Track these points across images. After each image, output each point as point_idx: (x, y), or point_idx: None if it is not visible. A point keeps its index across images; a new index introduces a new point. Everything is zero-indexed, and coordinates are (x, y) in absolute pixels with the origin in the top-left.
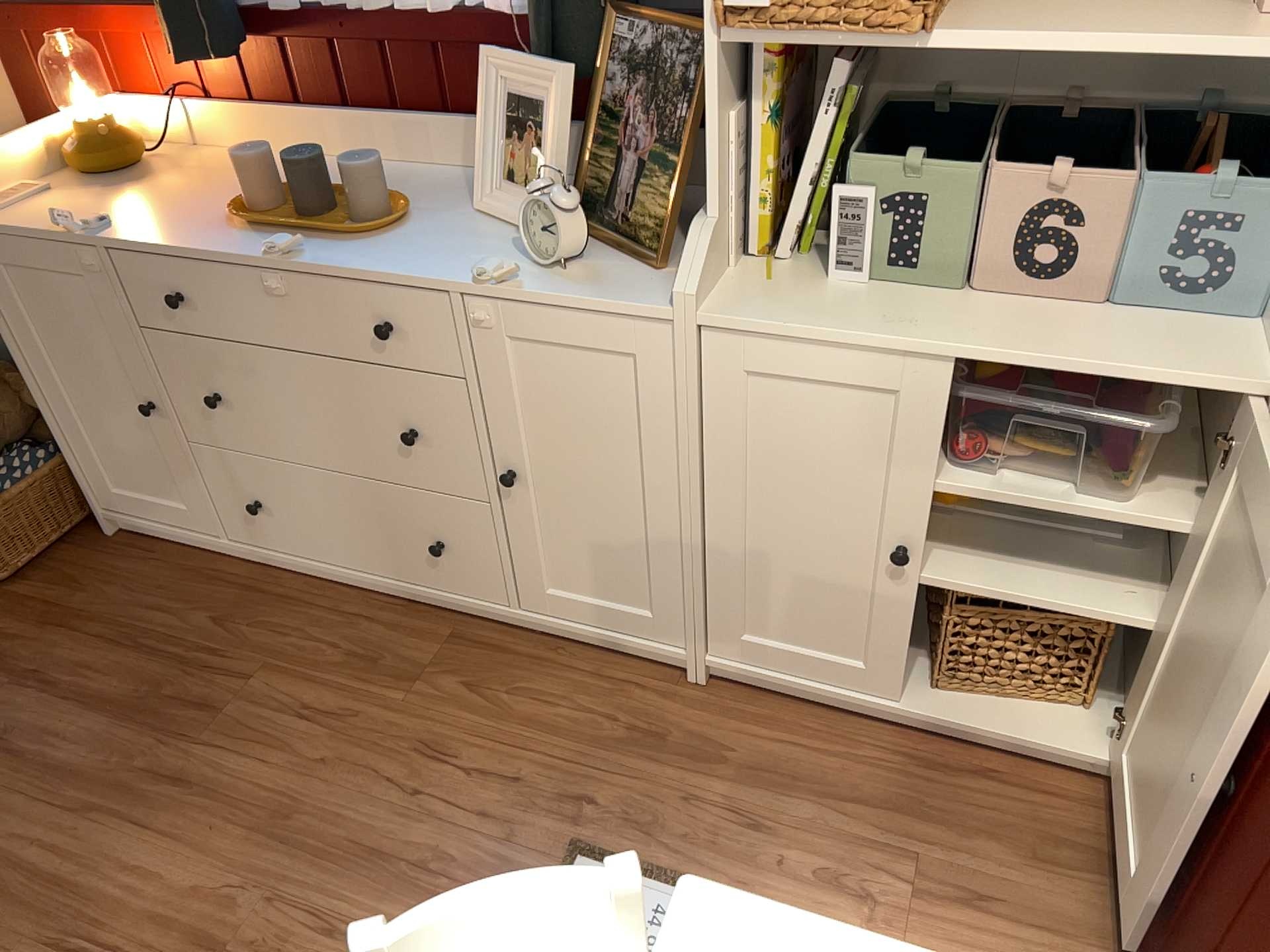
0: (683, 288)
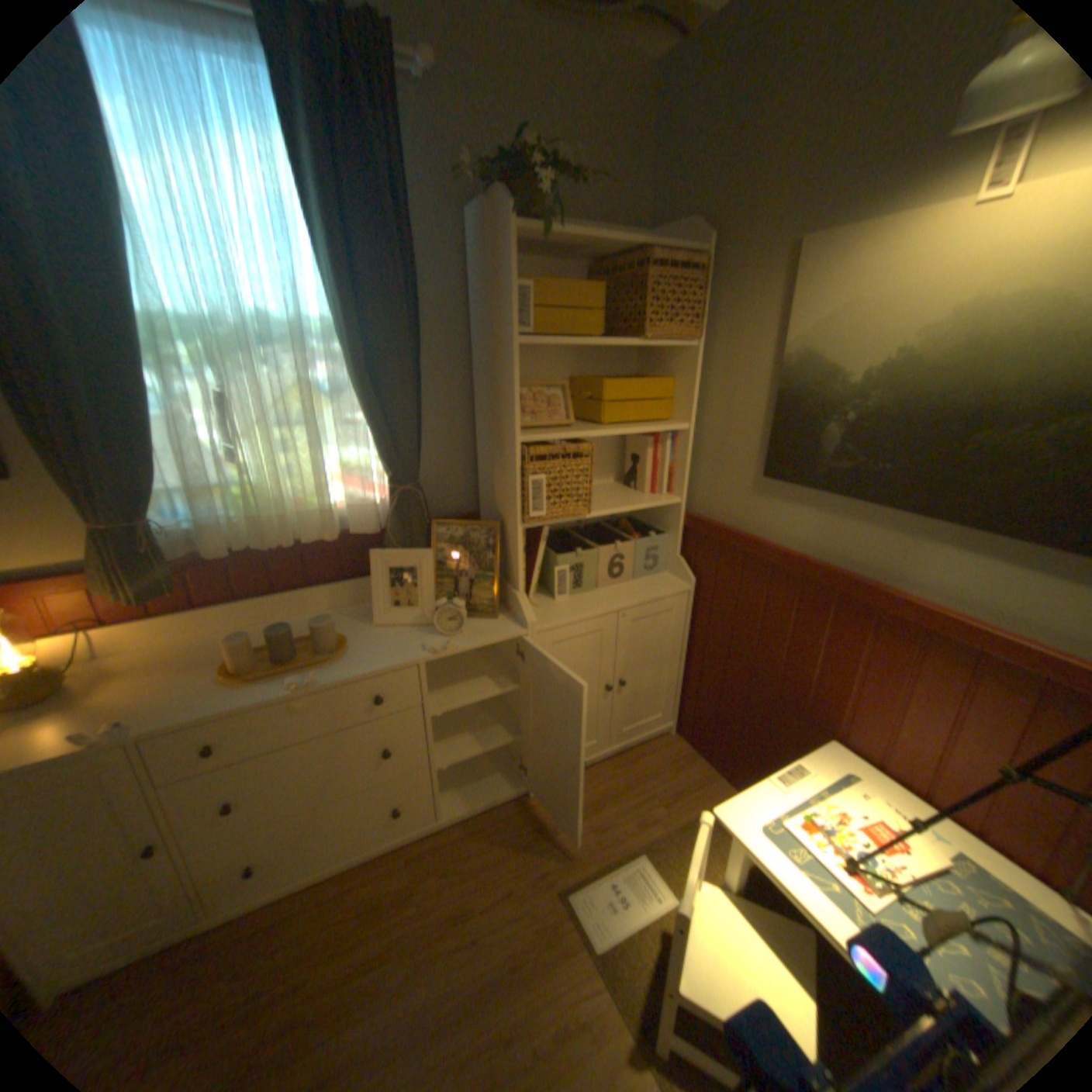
0: (527, 619)
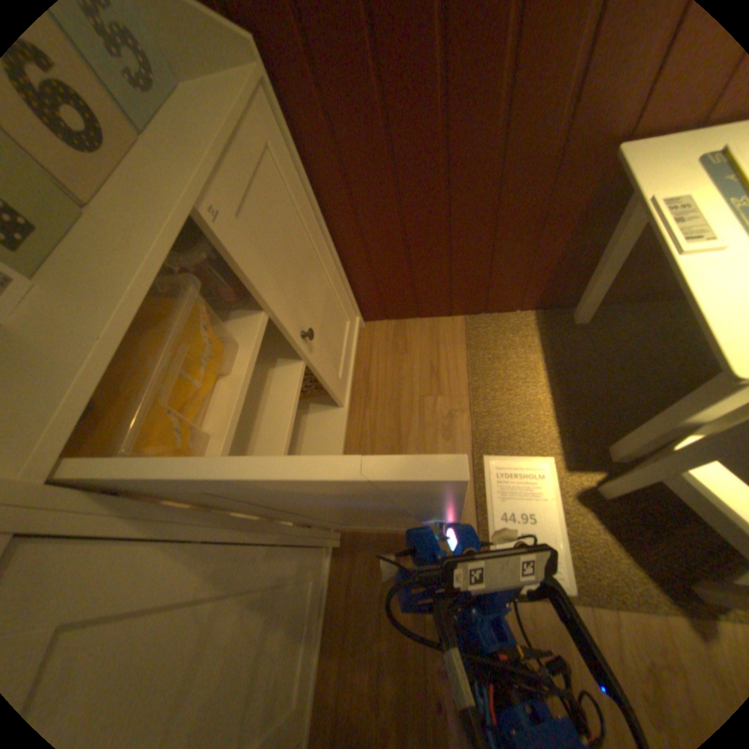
0: None
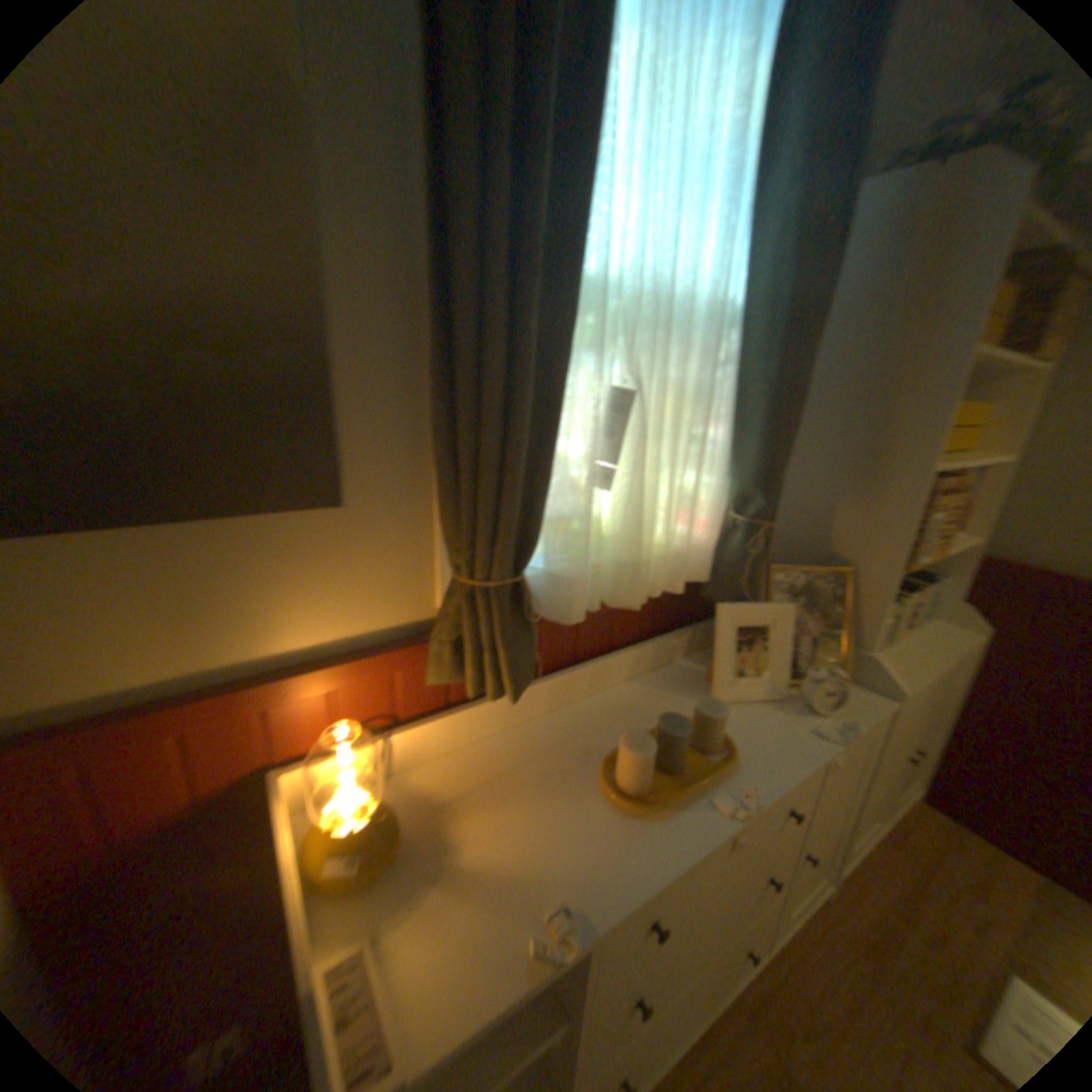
0: (900, 689)
